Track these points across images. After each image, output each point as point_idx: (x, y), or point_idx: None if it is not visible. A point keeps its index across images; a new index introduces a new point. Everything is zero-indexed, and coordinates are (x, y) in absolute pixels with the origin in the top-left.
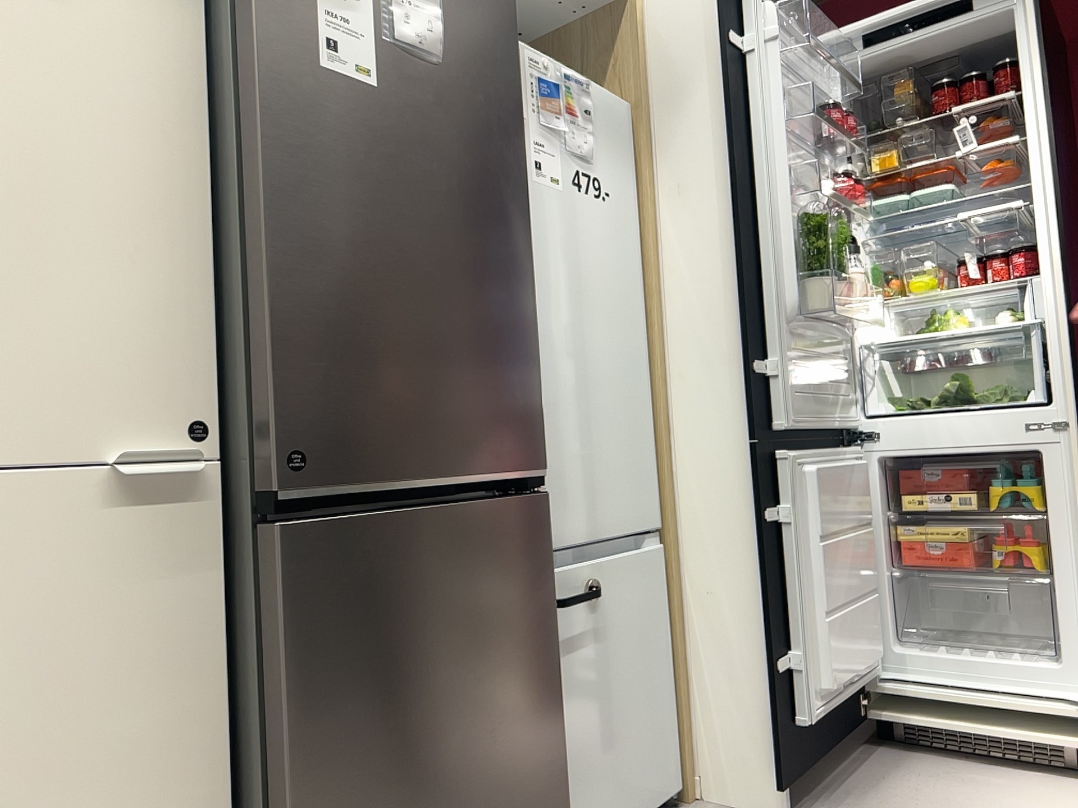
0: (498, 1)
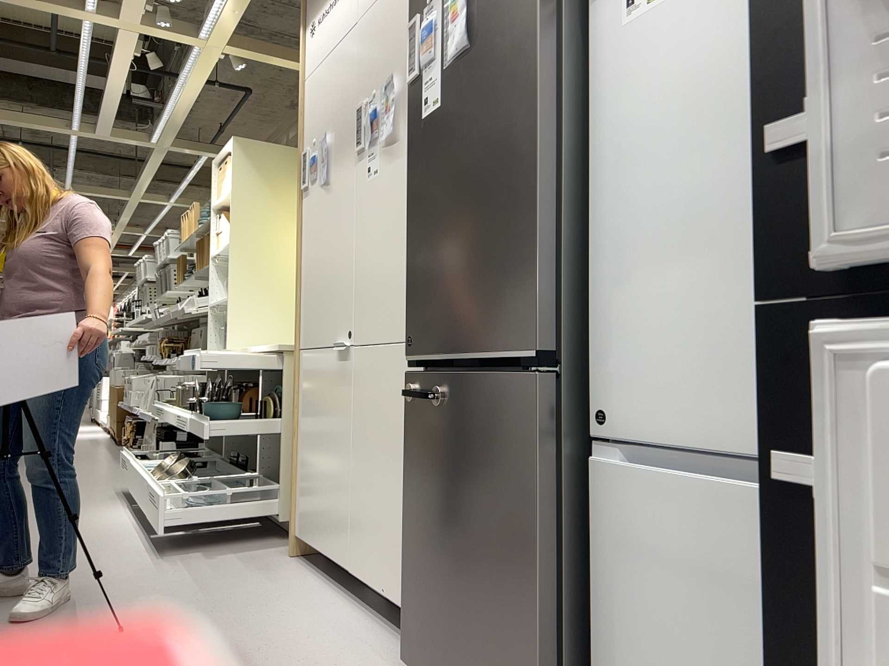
0: None
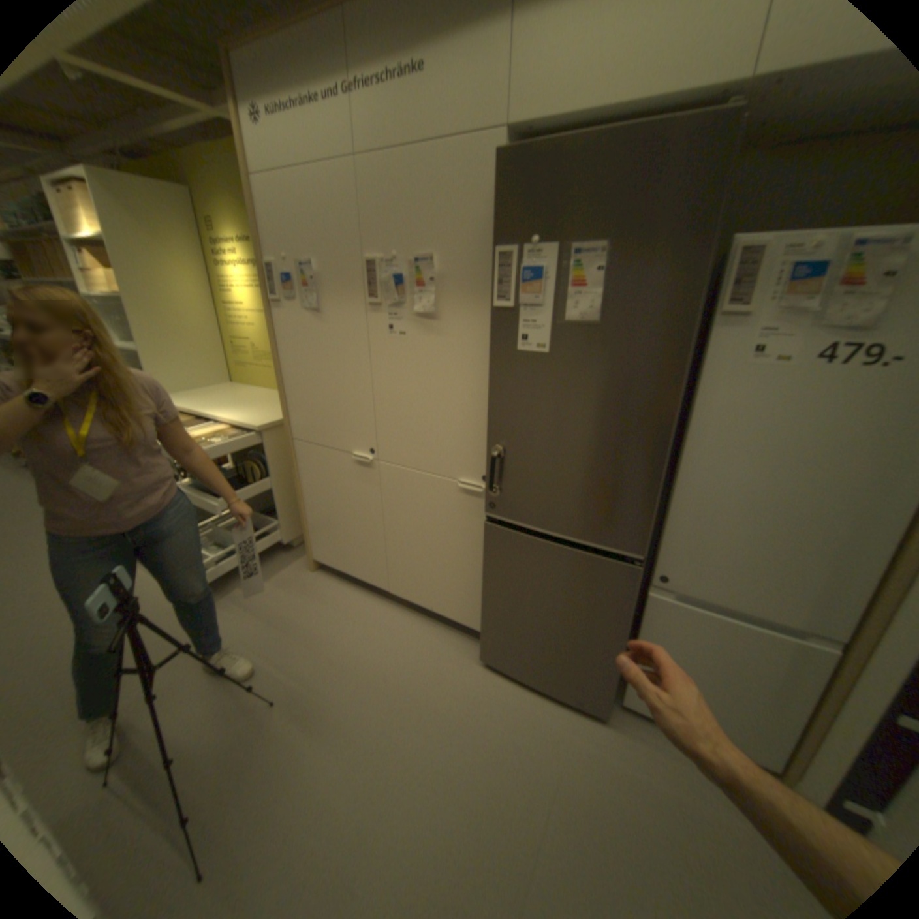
0: (687, 243)
